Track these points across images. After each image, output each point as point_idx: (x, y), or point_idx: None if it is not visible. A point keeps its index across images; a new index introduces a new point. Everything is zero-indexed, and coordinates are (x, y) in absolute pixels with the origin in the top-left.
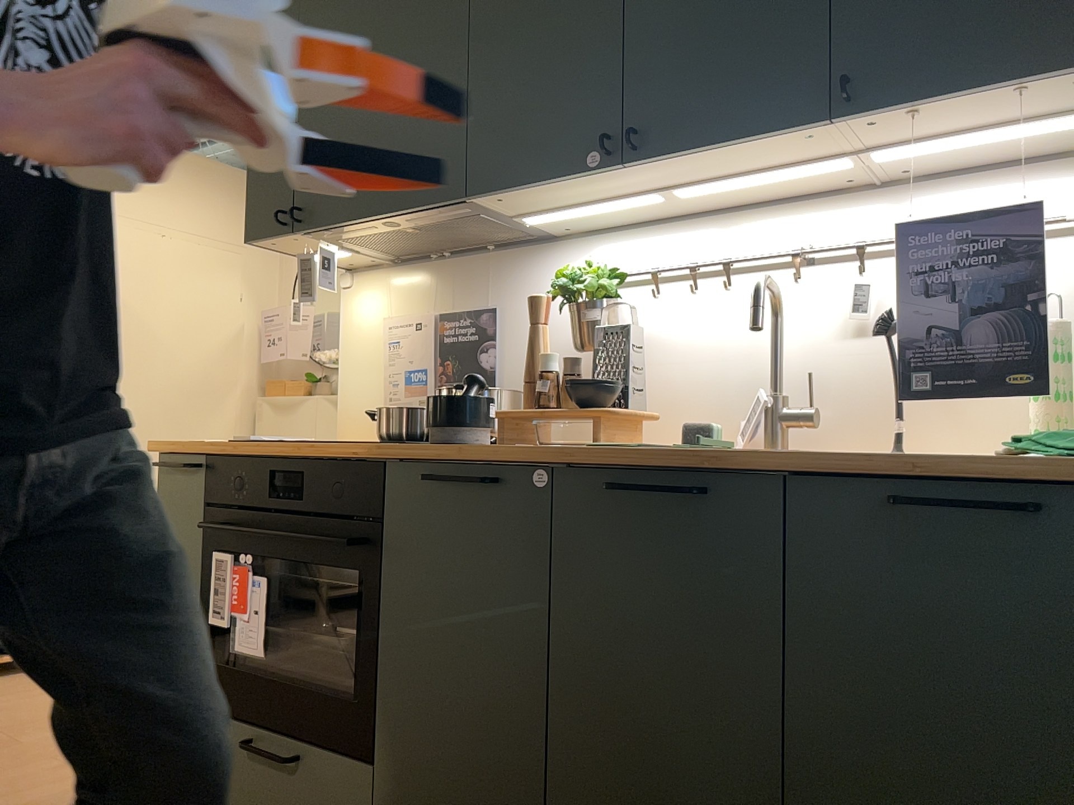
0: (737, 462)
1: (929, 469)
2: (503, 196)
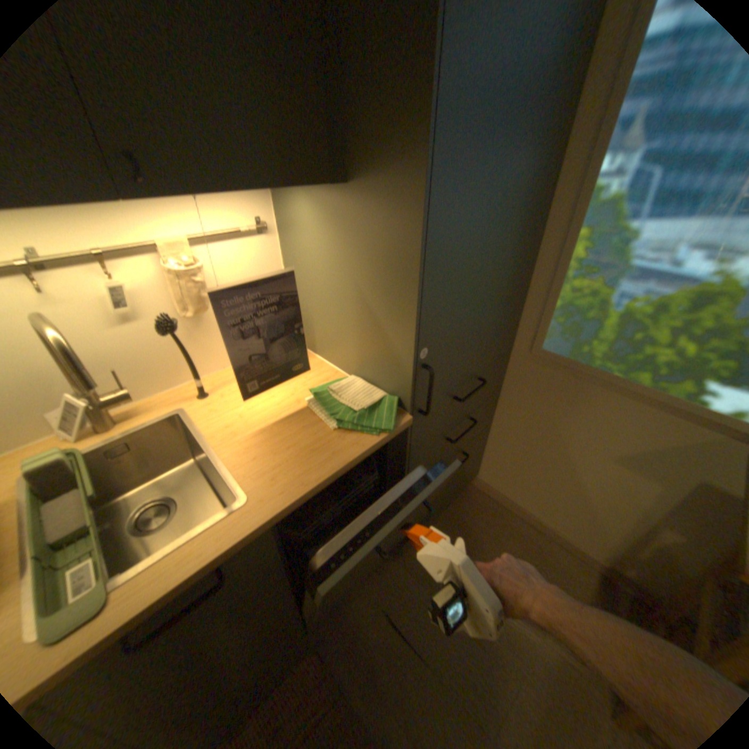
0: (238, 546)
1: (340, 473)
2: None
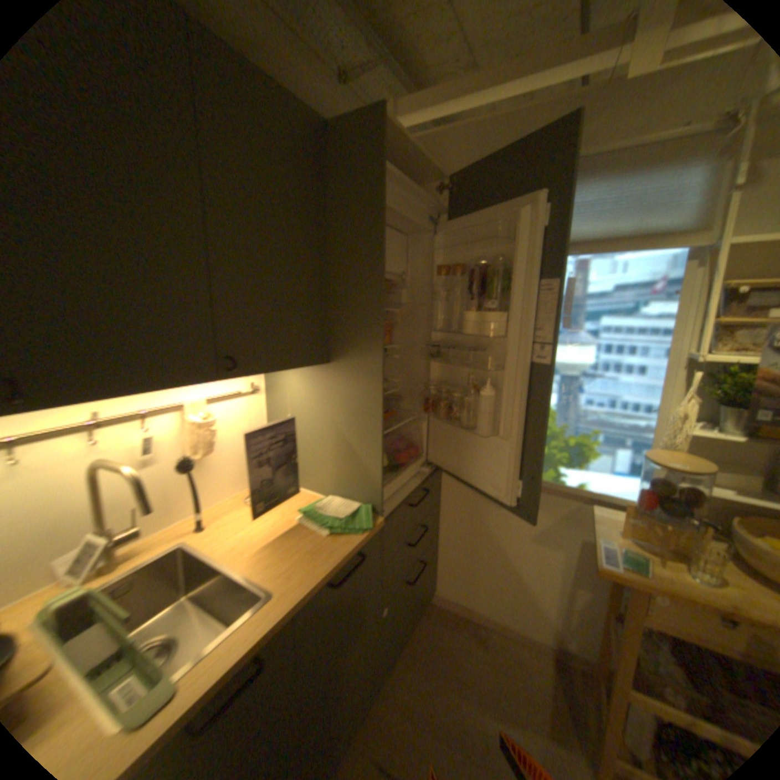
0: (273, 632)
1: (339, 567)
2: None
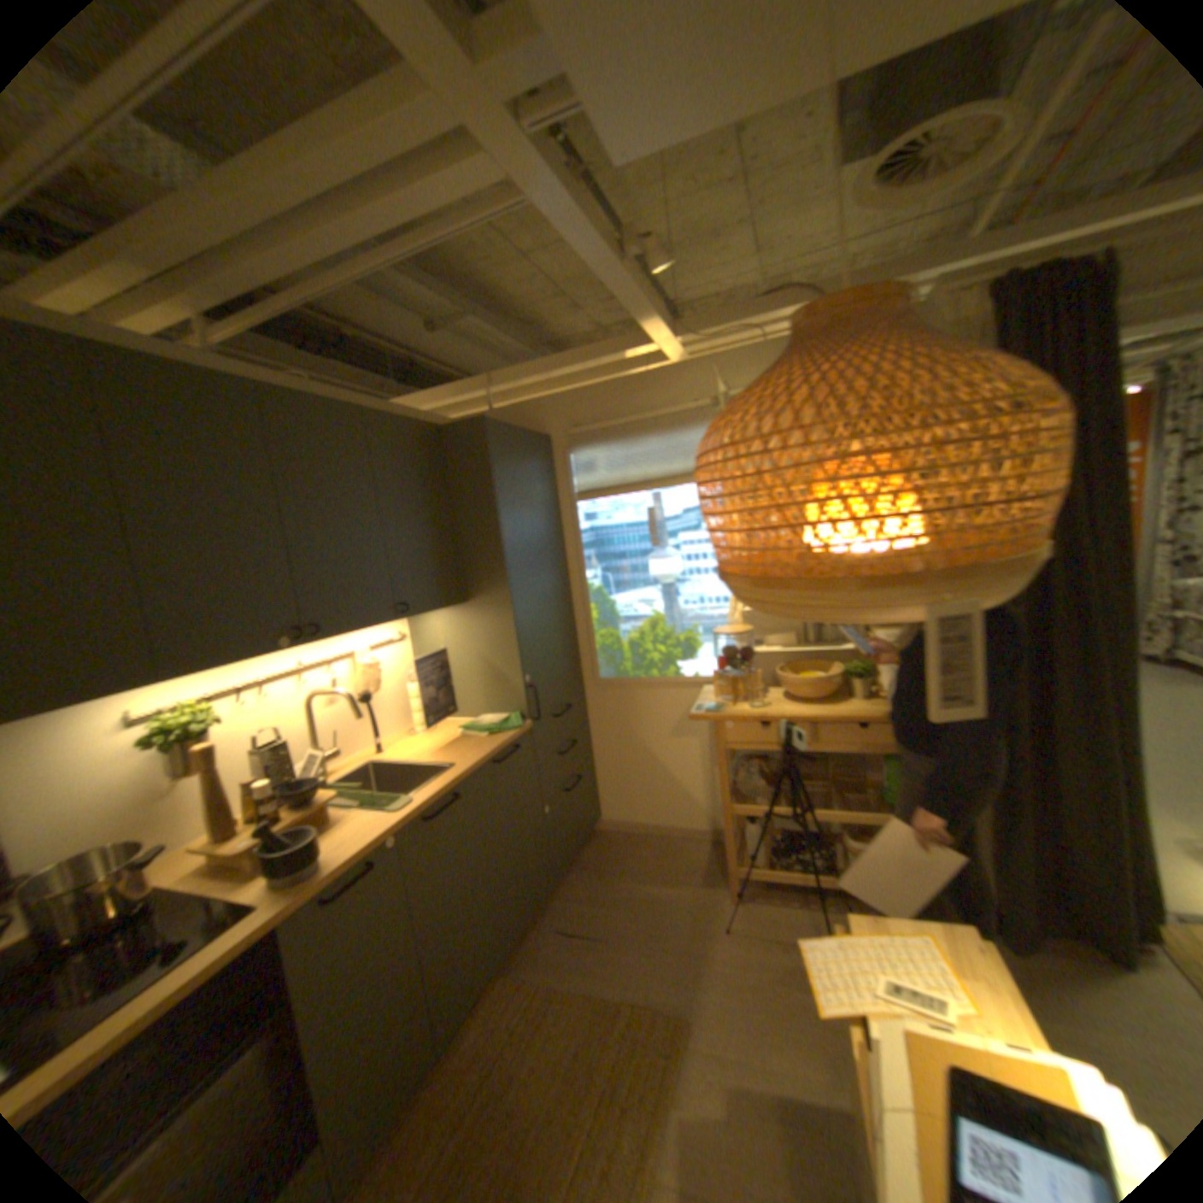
0: (463, 778)
1: (500, 749)
2: (181, 675)
